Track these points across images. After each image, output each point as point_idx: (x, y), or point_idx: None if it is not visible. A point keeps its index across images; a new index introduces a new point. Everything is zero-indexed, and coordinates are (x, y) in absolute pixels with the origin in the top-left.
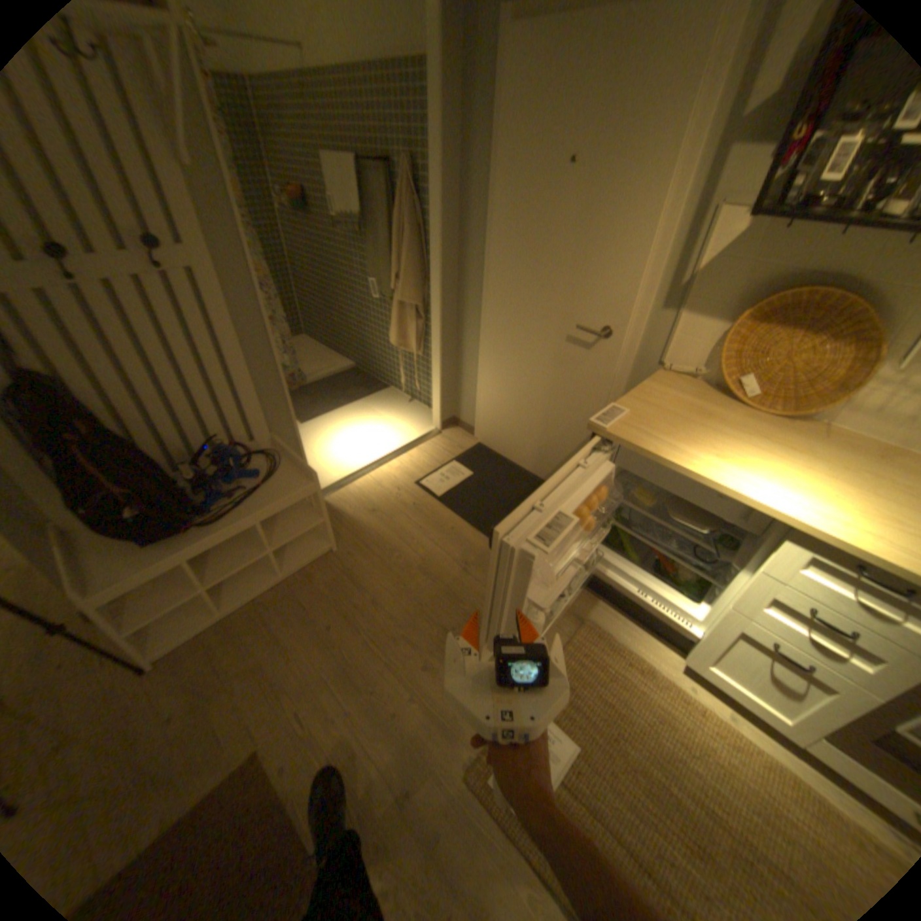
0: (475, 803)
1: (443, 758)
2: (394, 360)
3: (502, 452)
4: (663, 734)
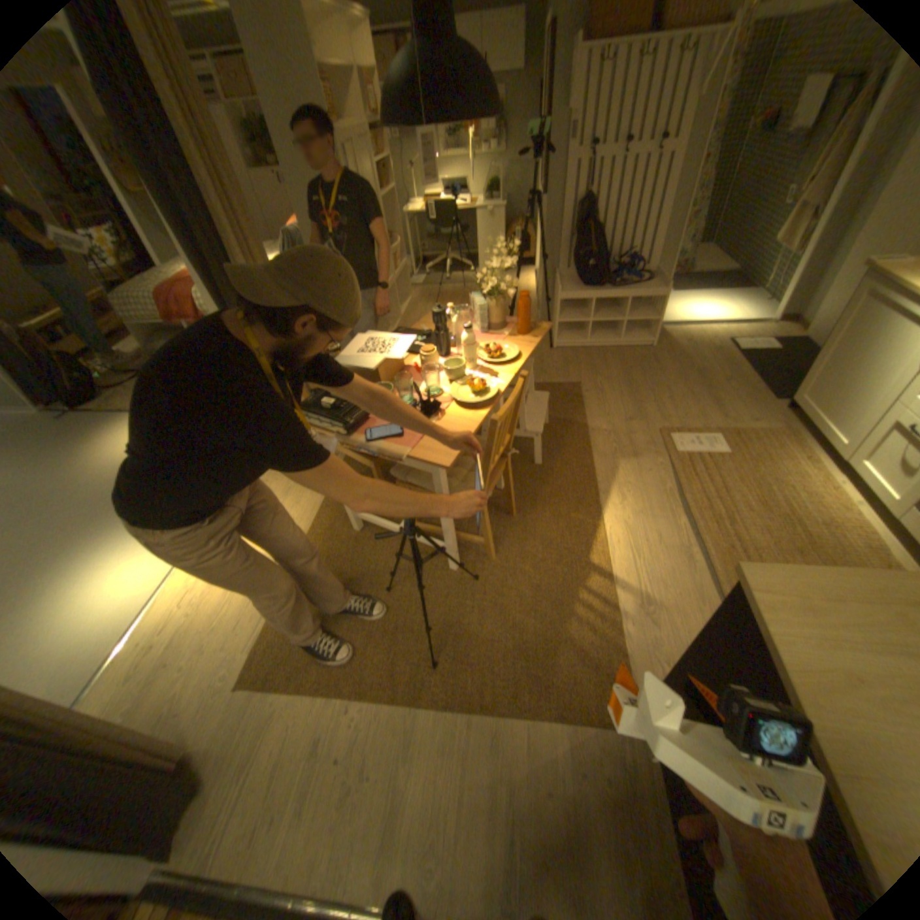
0: (658, 436)
1: (654, 421)
2: (773, 262)
3: (821, 345)
4: (791, 476)
